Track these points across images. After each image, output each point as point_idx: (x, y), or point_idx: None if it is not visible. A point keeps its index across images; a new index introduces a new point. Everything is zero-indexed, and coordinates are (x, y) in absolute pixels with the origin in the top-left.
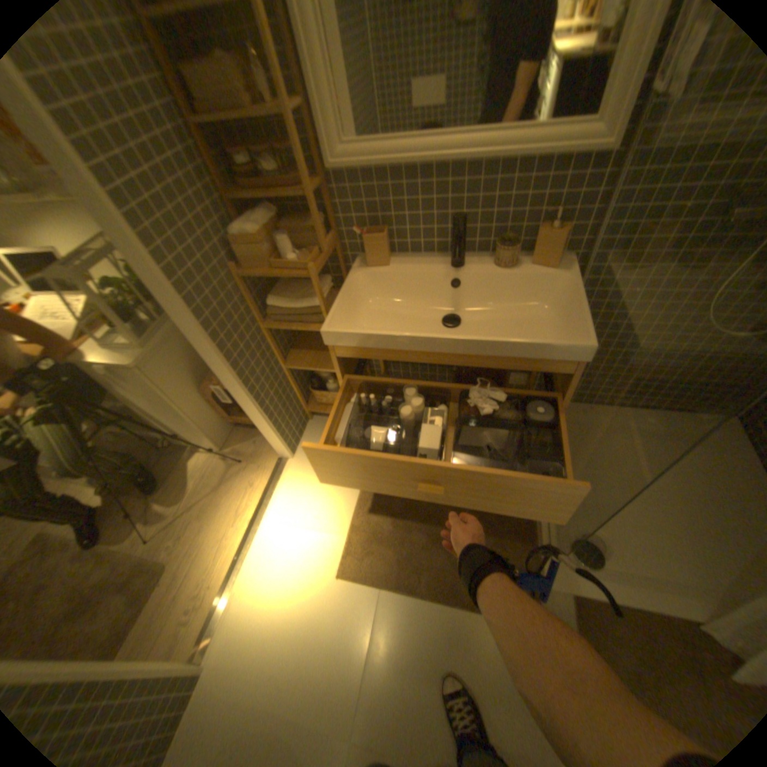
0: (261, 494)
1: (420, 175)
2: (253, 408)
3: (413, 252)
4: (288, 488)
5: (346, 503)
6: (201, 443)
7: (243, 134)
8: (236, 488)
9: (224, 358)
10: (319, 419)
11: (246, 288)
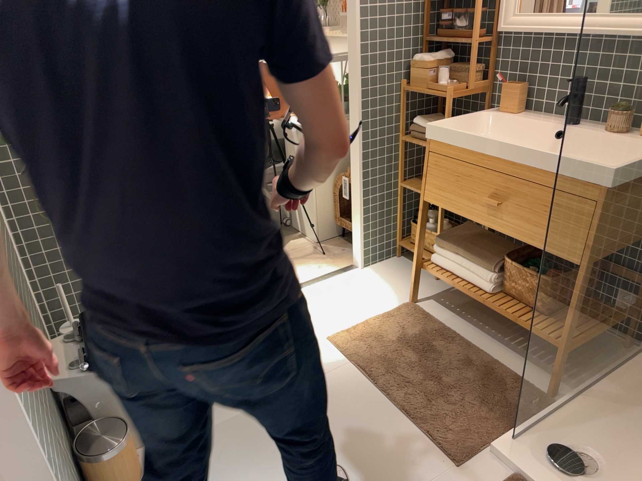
0: (321, 277)
1: (564, 49)
2: (358, 194)
3: (546, 116)
4: (342, 283)
5: (375, 310)
6: (309, 230)
7: (451, 4)
8: (308, 266)
9: (361, 137)
10: (405, 261)
11: (403, 101)
